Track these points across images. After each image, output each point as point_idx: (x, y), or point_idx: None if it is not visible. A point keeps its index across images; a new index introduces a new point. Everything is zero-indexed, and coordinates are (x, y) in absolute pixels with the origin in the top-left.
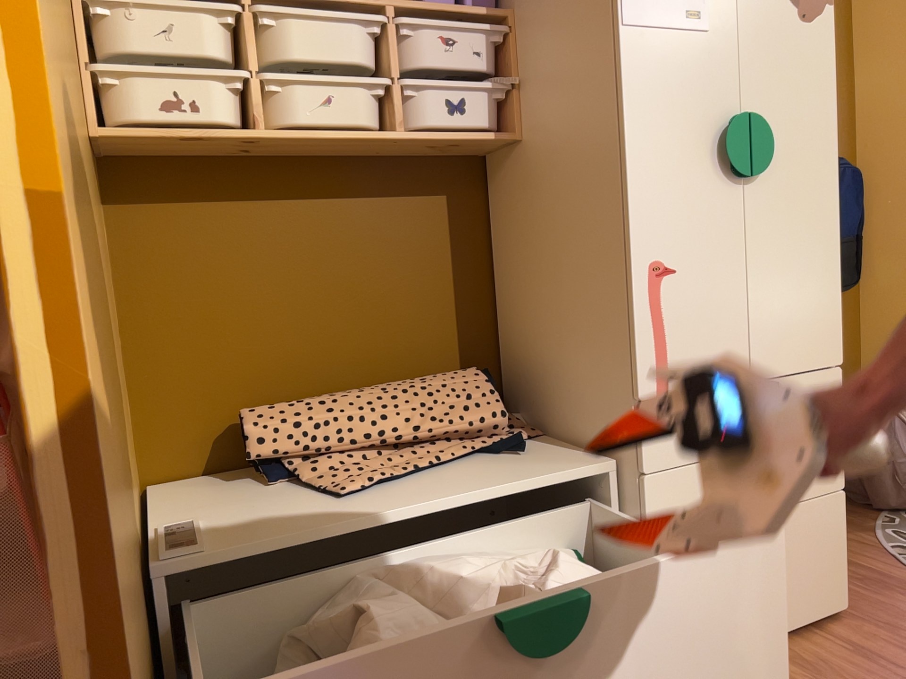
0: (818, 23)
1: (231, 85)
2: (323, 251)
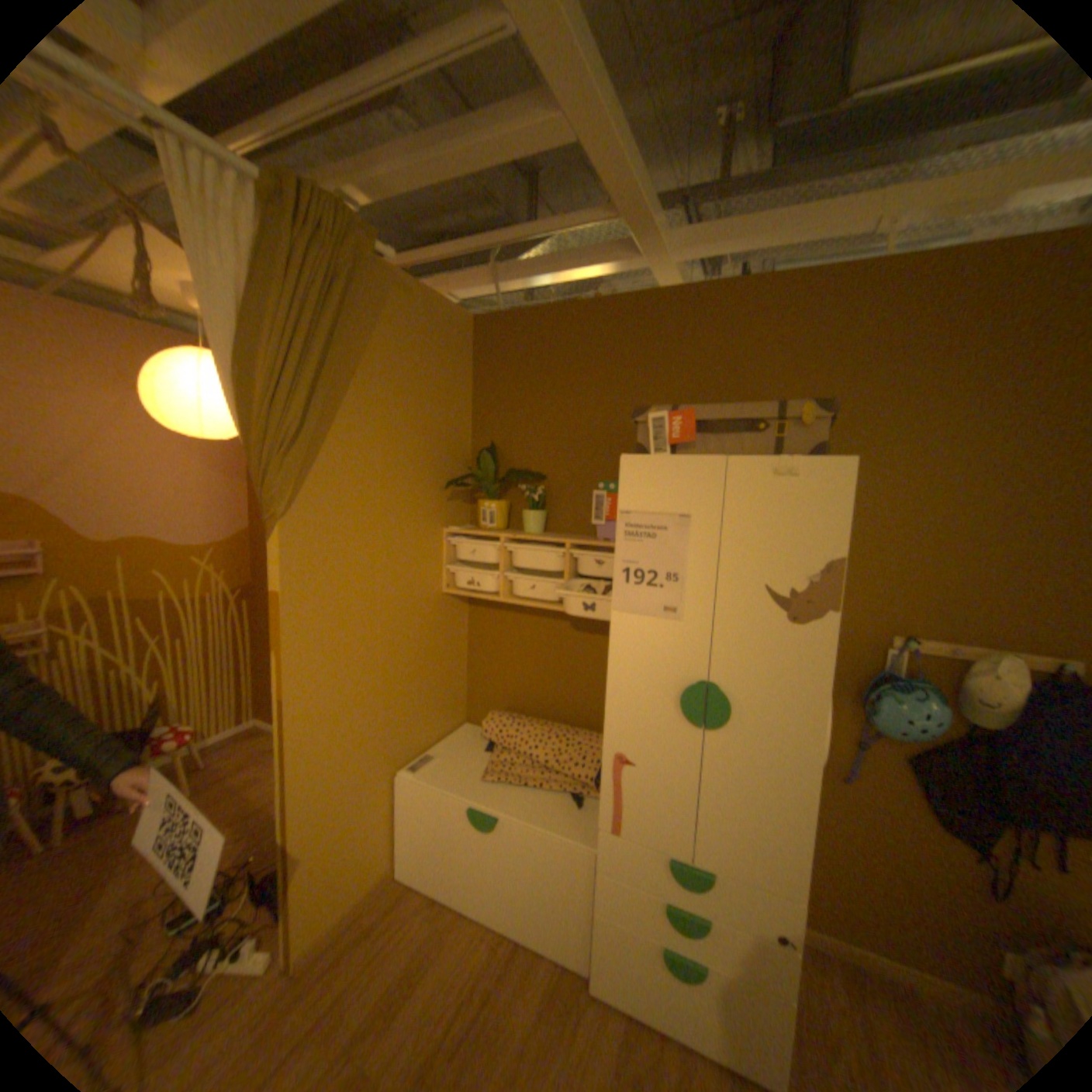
0: (814, 627)
1: (493, 575)
2: (550, 645)
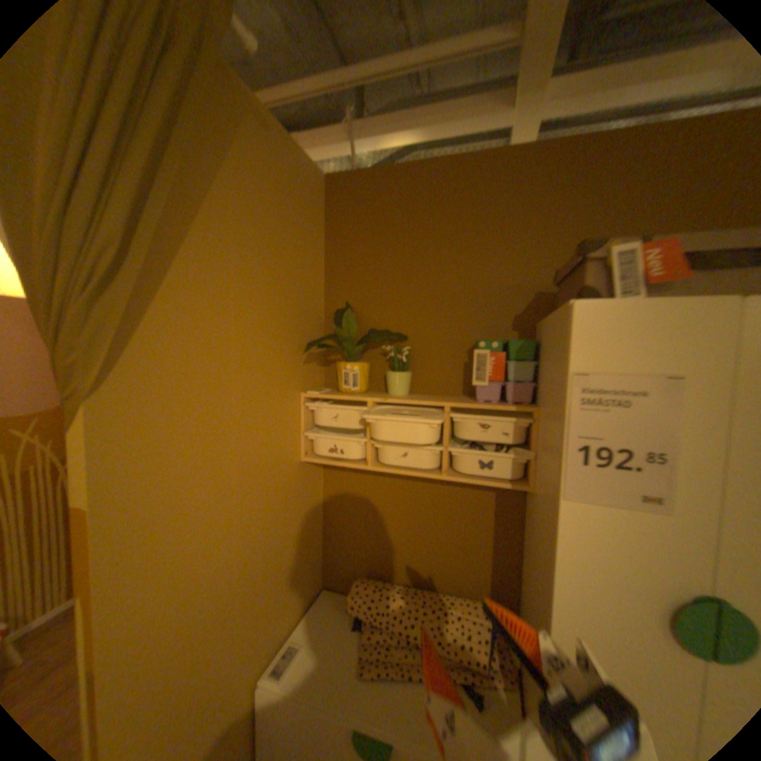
0: None
1: (359, 441)
2: (414, 508)
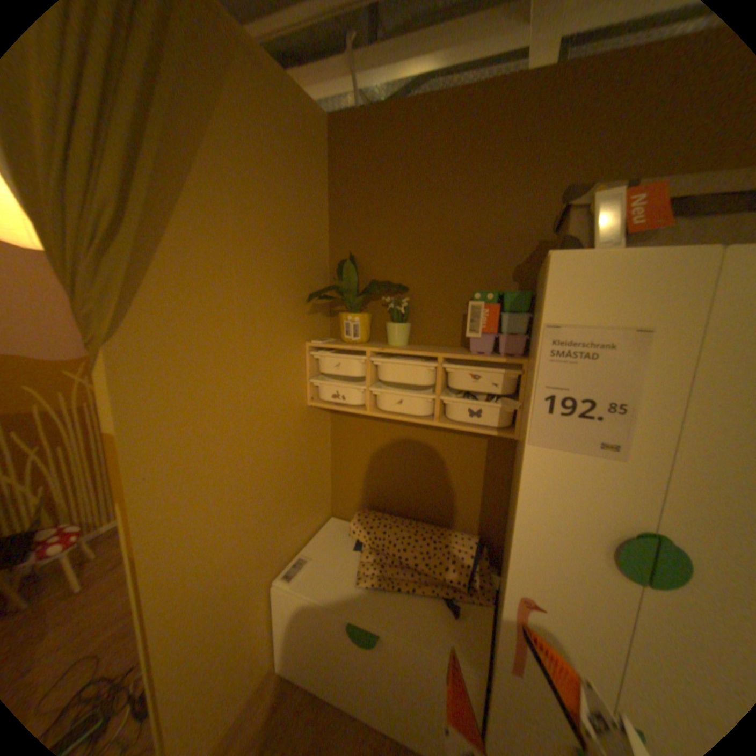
0: None
1: (359, 388)
2: (412, 451)
